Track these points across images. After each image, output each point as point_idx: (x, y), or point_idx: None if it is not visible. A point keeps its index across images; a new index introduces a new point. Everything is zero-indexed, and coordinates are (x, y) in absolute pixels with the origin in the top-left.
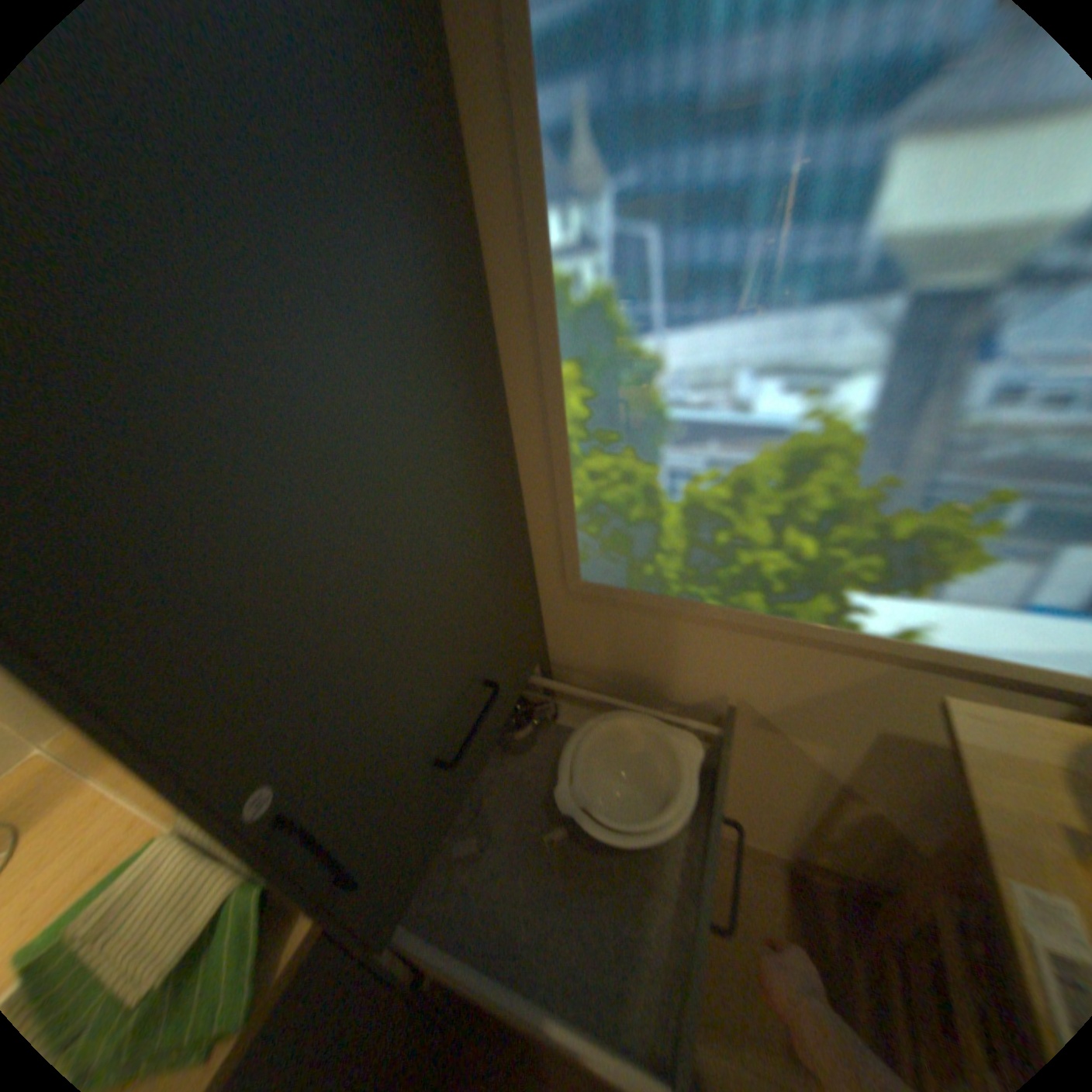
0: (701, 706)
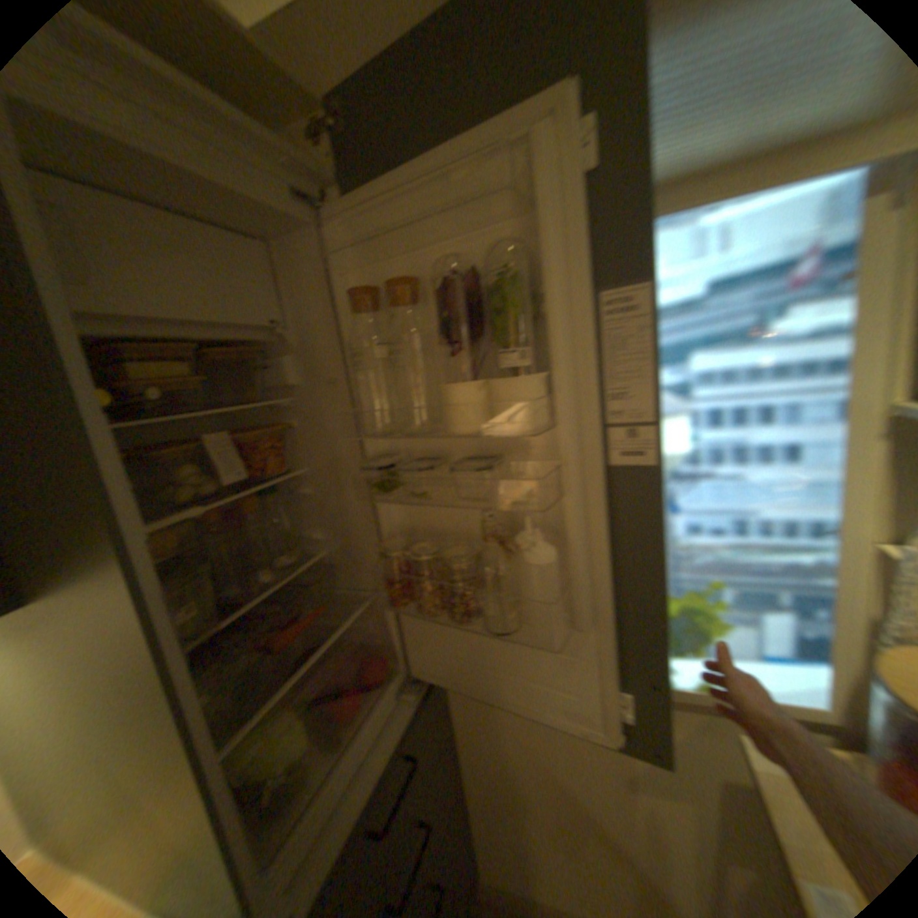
0: (582, 775)
